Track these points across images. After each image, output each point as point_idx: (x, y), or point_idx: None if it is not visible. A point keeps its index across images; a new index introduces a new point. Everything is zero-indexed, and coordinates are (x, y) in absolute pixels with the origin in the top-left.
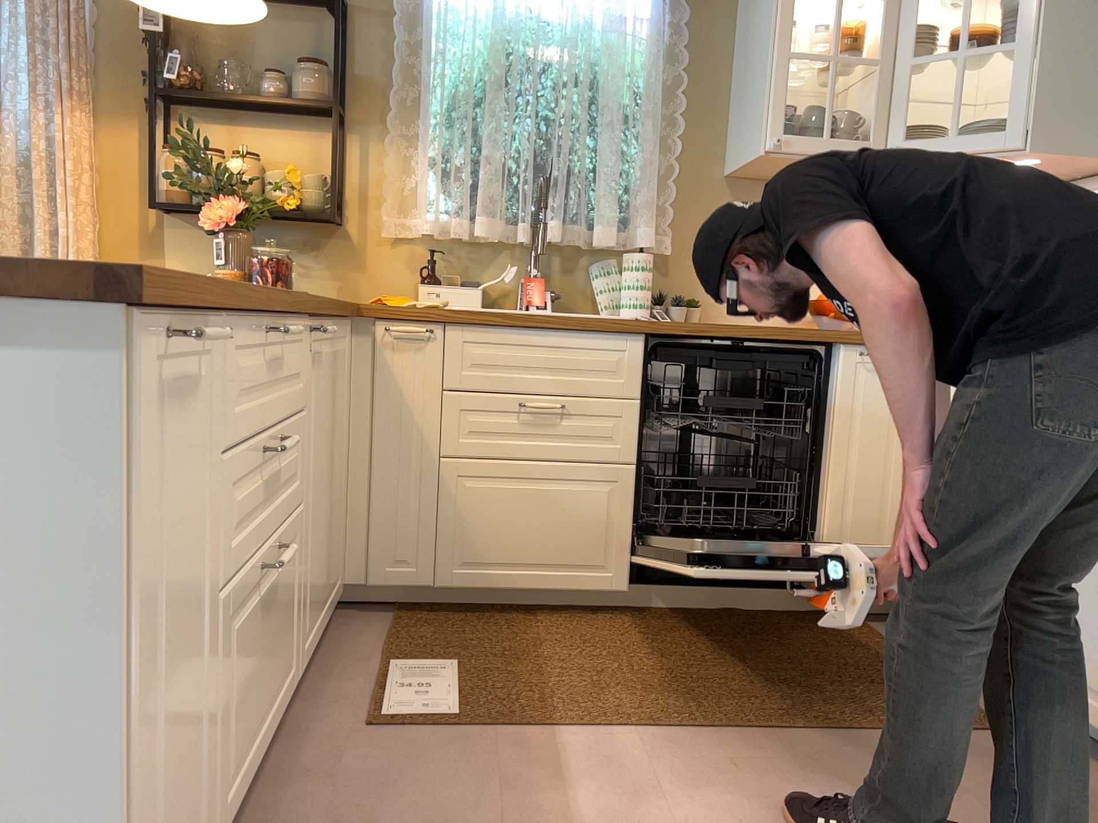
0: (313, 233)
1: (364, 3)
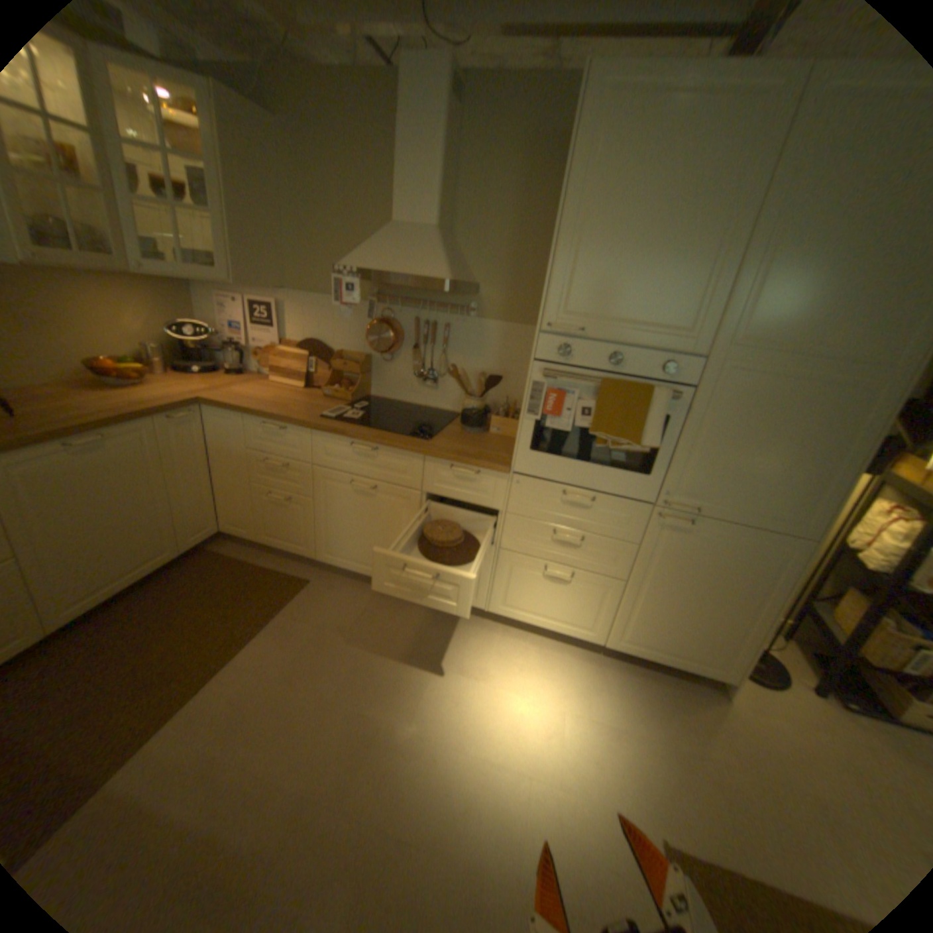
0: None
1: None
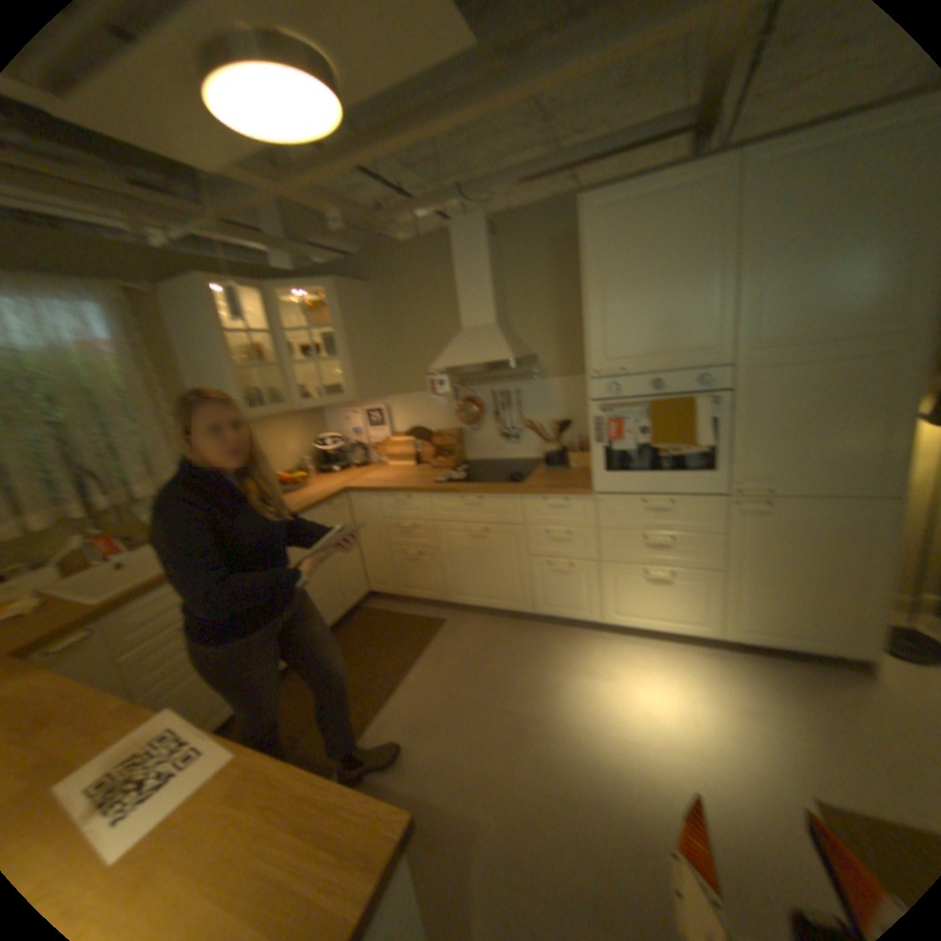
0: None
1: None
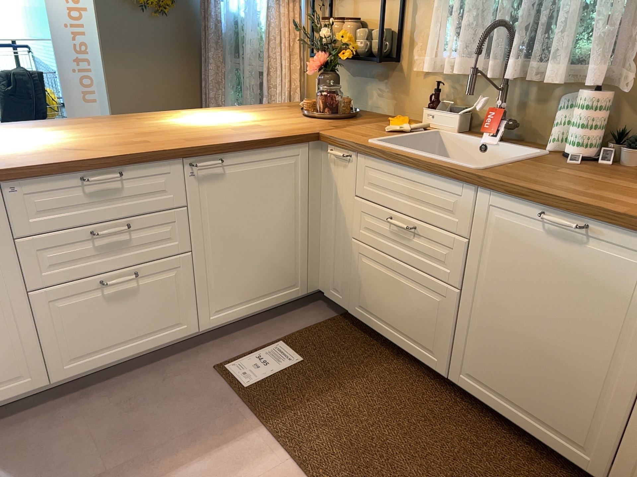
0: (384, 69)
1: None
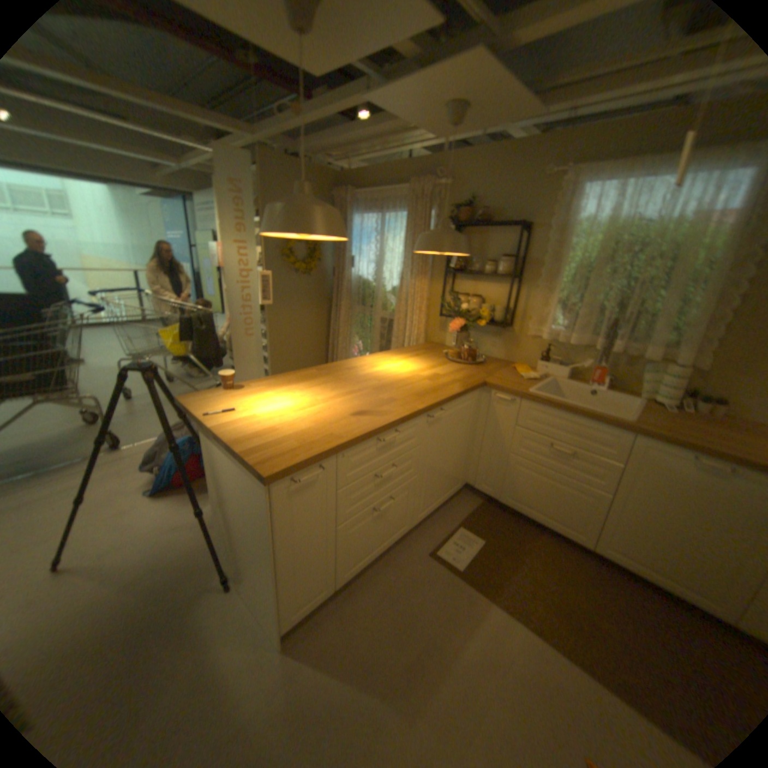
0: (499, 329)
1: (540, 220)
